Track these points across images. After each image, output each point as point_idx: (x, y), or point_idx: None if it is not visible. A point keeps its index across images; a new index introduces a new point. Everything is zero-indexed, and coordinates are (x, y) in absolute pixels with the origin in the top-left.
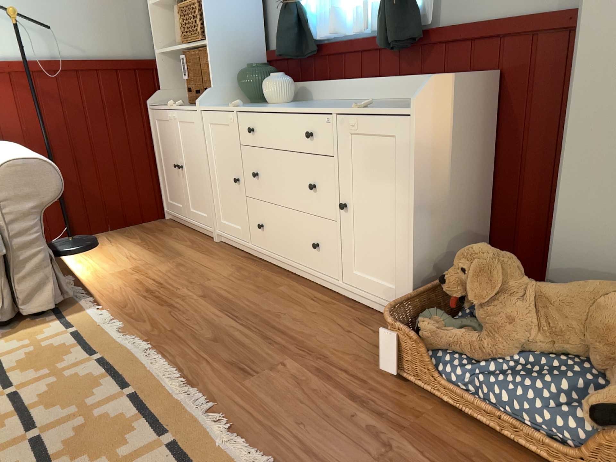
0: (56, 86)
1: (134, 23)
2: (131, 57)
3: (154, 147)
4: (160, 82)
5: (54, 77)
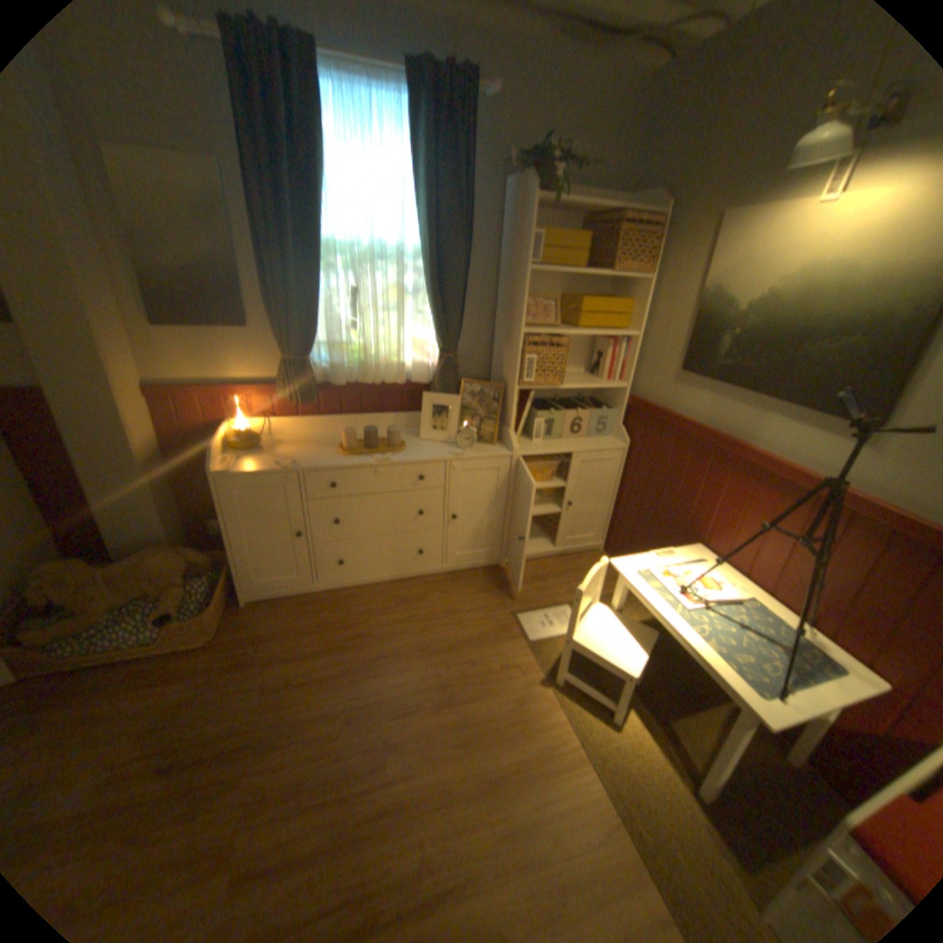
0: None
1: None
2: None
3: None
4: None
5: None
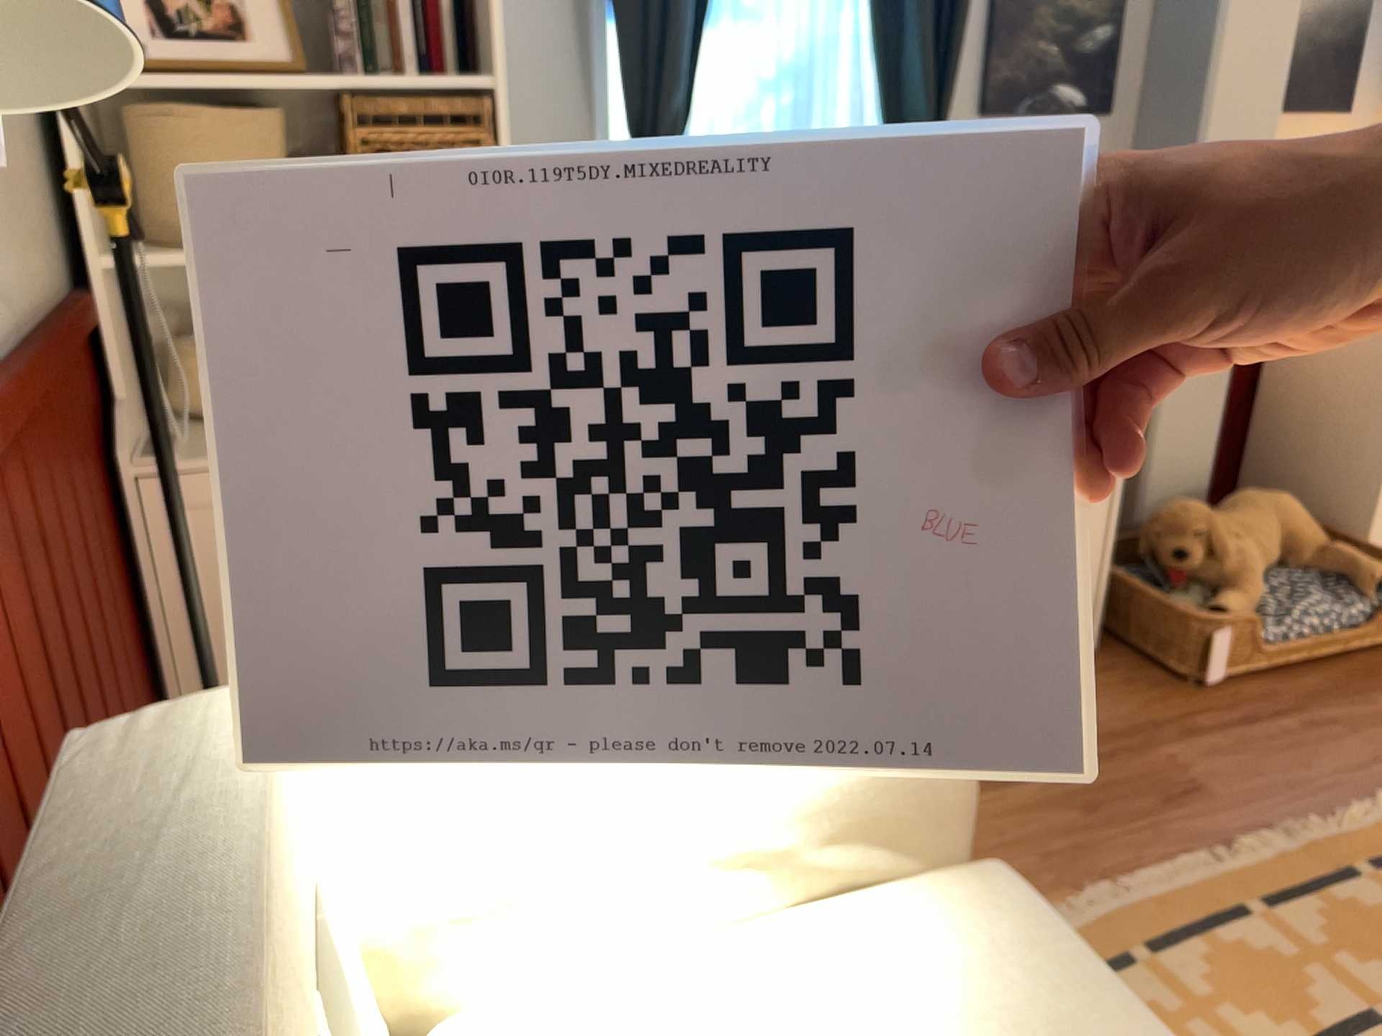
0: (14, 482)
1: (24, 153)
2: (48, 295)
3: (141, 608)
4: (106, 369)
5: (5, 444)
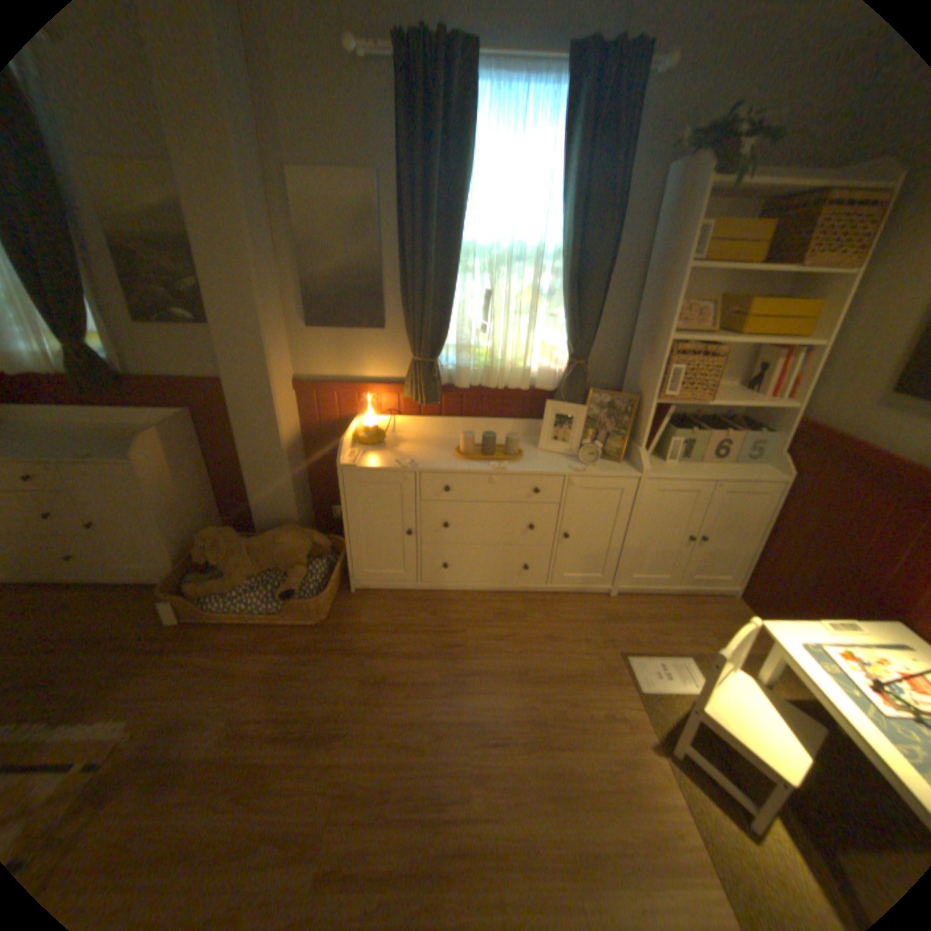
0: None
1: None
2: None
3: None
4: None
5: None
